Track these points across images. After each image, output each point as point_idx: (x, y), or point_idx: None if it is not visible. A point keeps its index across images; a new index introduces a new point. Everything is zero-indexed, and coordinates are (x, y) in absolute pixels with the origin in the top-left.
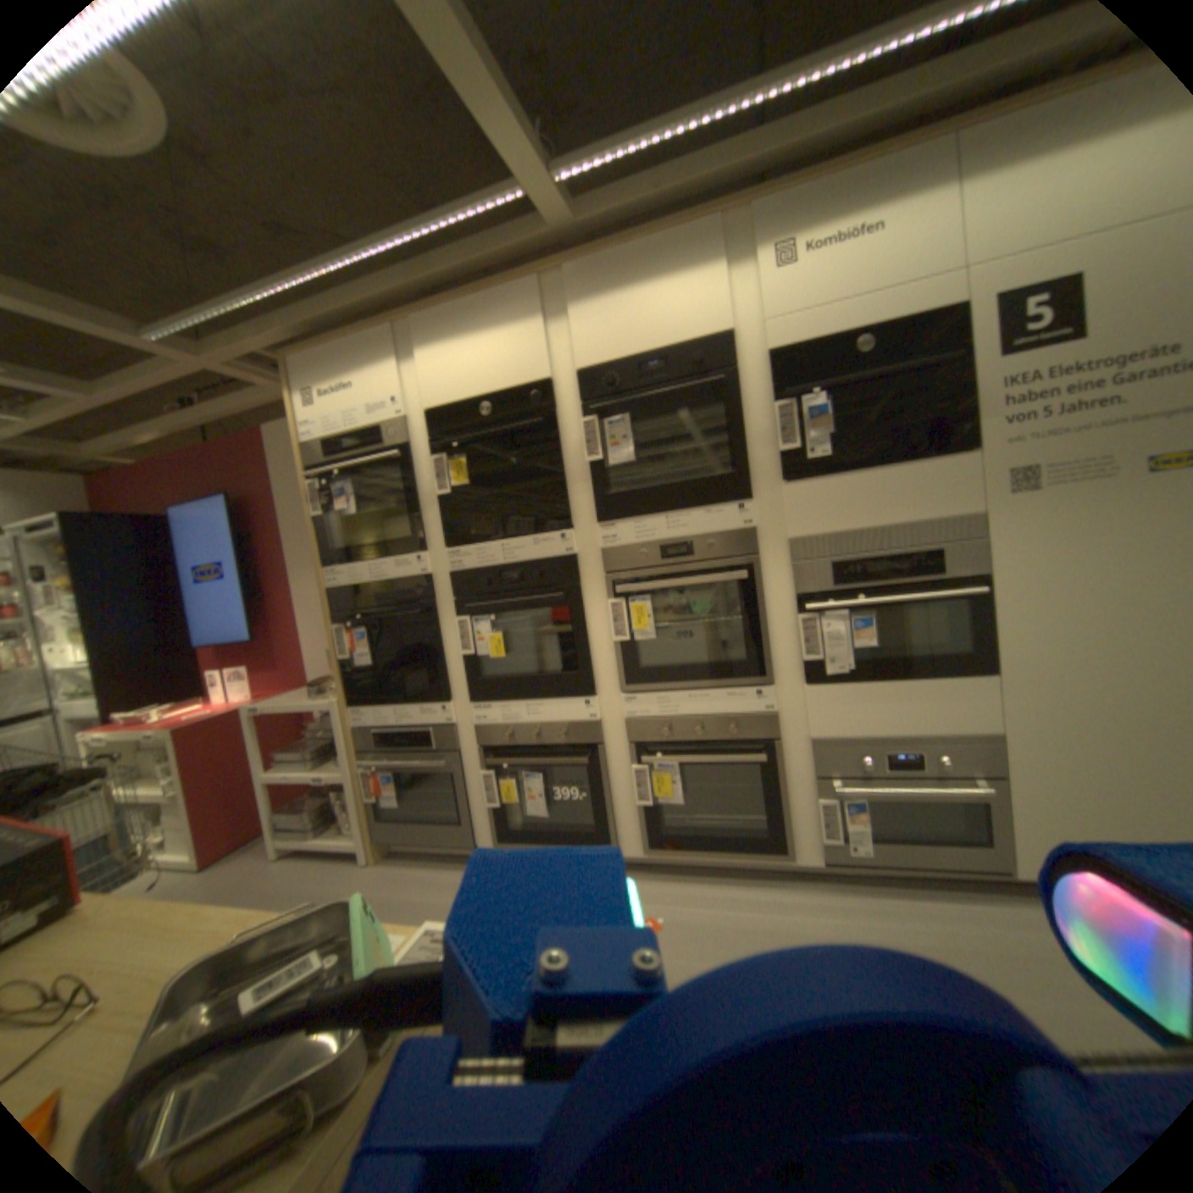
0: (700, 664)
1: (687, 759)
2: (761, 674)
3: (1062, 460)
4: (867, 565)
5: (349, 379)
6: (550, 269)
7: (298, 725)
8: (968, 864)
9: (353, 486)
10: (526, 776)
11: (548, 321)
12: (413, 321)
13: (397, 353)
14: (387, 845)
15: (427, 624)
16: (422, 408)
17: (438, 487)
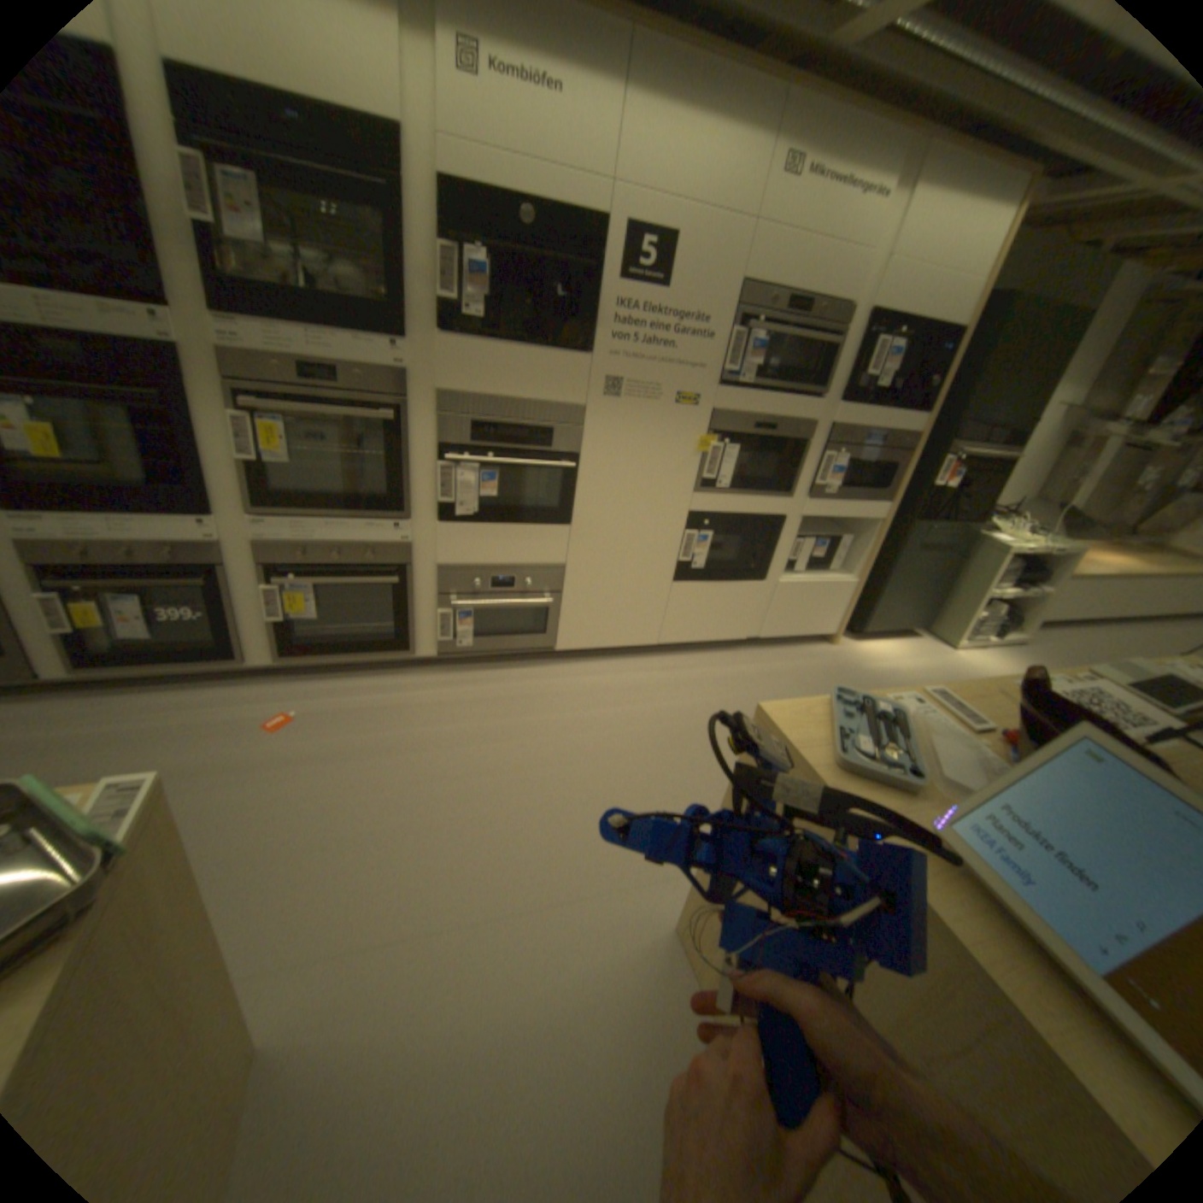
0: (339, 496)
1: (323, 583)
2: (400, 512)
3: (635, 381)
4: (498, 431)
5: None
6: None
7: None
8: (530, 645)
9: None
10: (113, 602)
11: None
12: None
13: None
14: None
15: None
16: None
17: None
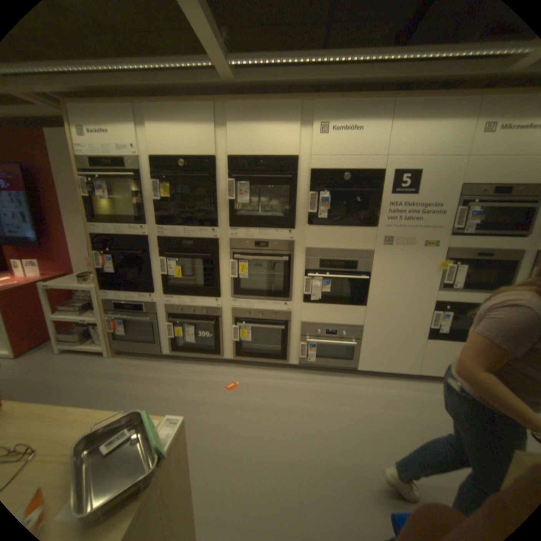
0: (264, 290)
1: (254, 326)
2: (287, 297)
3: (401, 237)
4: (331, 263)
5: (104, 128)
6: (219, 102)
7: (66, 291)
8: (344, 365)
9: (105, 186)
10: (186, 328)
11: (215, 128)
12: (143, 107)
13: (133, 122)
14: (118, 351)
15: (143, 259)
16: (146, 154)
17: (153, 196)
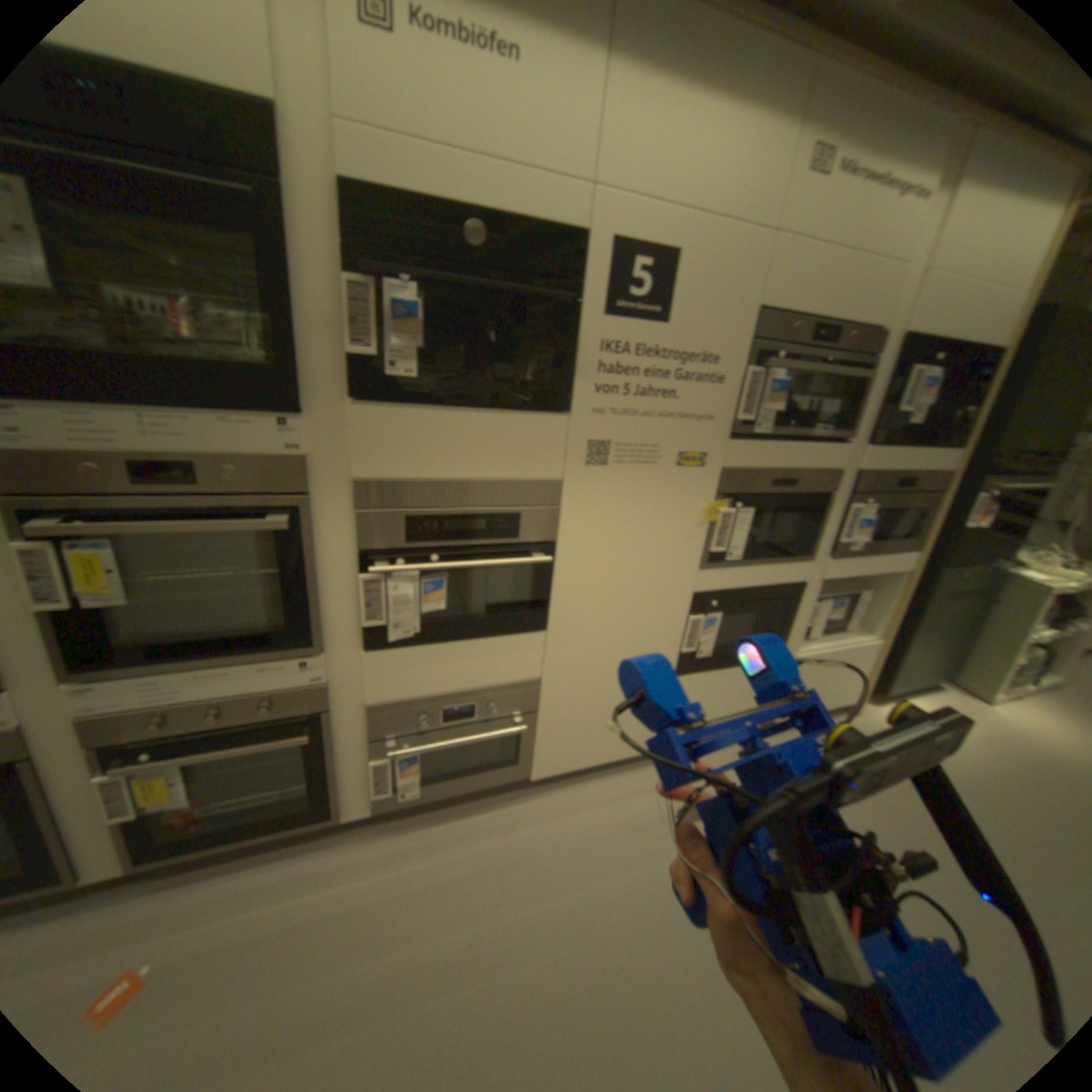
0: (218, 632)
1: (194, 762)
2: (308, 646)
3: (628, 442)
4: (446, 524)
5: None
6: None
7: None
8: (498, 775)
9: None
10: None
11: None
12: None
13: None
14: None
15: None
16: None
17: None
